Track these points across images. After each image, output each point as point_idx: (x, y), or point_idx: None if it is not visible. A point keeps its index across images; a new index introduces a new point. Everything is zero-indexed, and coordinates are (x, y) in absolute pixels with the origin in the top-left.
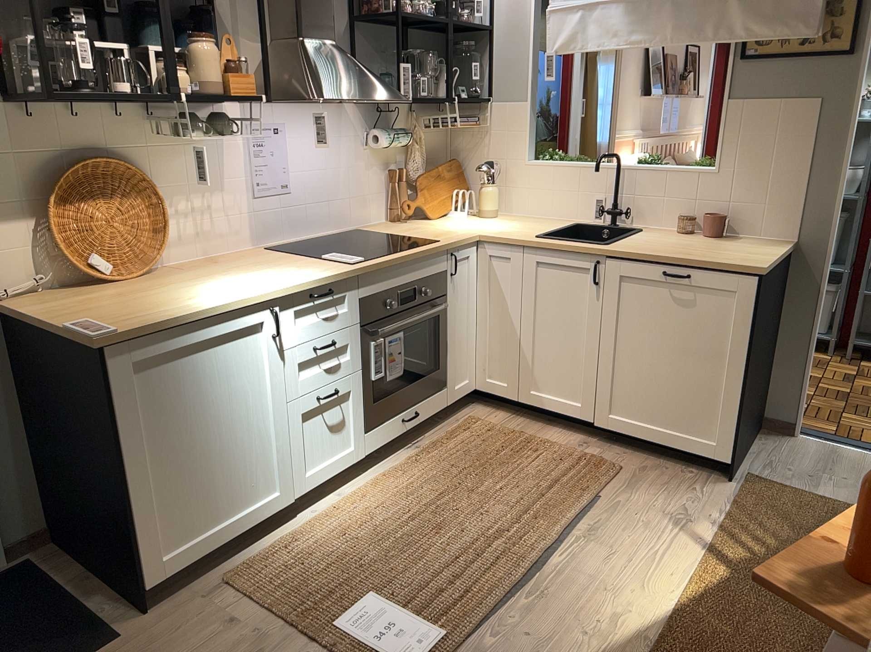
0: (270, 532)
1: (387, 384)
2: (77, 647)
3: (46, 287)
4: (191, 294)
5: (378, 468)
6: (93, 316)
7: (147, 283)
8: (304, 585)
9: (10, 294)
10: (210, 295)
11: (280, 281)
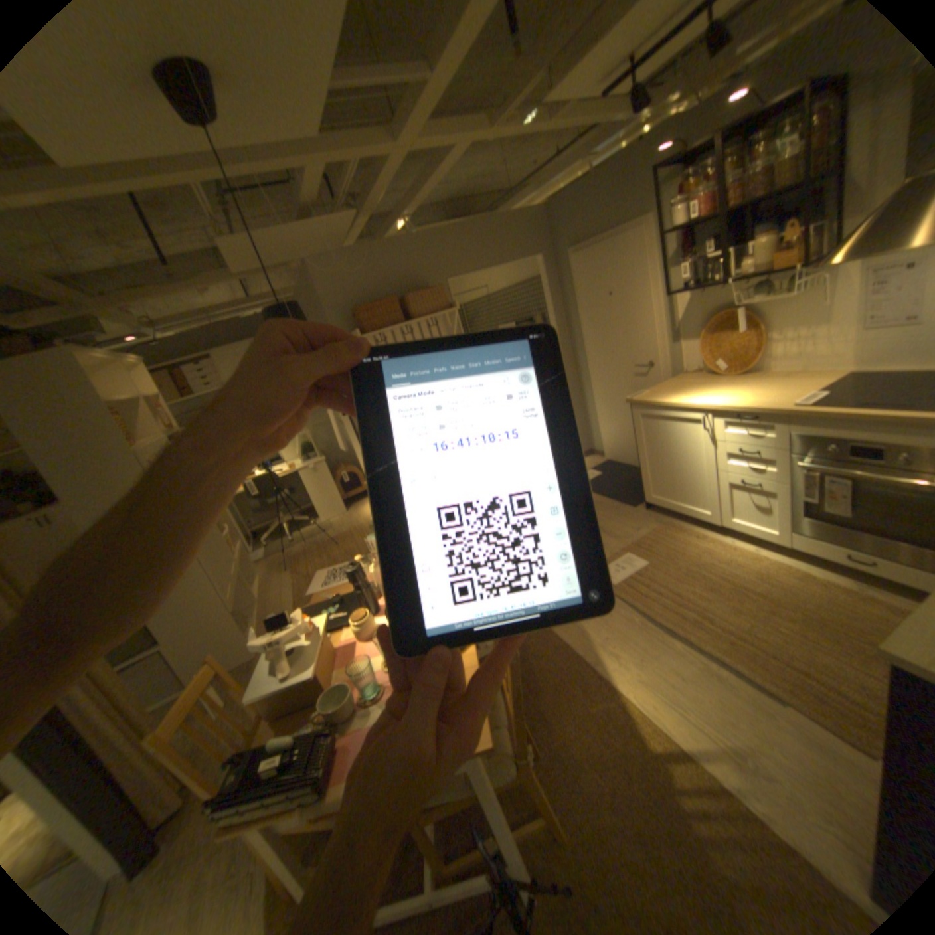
0: (708, 529)
1: (843, 516)
2: (630, 500)
3: (703, 370)
4: (696, 392)
5: (807, 566)
6: (657, 390)
7: (723, 379)
8: (658, 543)
9: (687, 370)
10: (693, 396)
11: (728, 400)
